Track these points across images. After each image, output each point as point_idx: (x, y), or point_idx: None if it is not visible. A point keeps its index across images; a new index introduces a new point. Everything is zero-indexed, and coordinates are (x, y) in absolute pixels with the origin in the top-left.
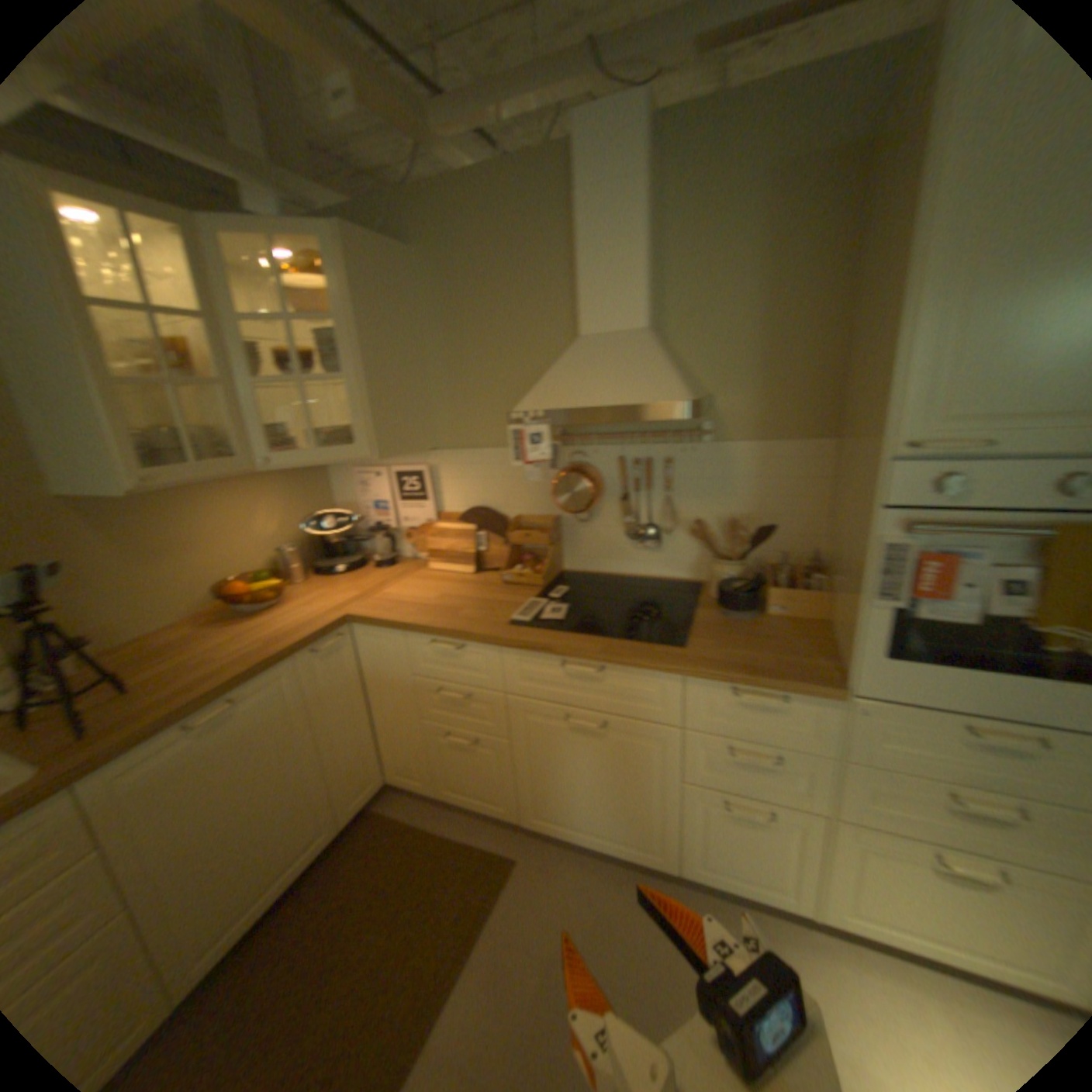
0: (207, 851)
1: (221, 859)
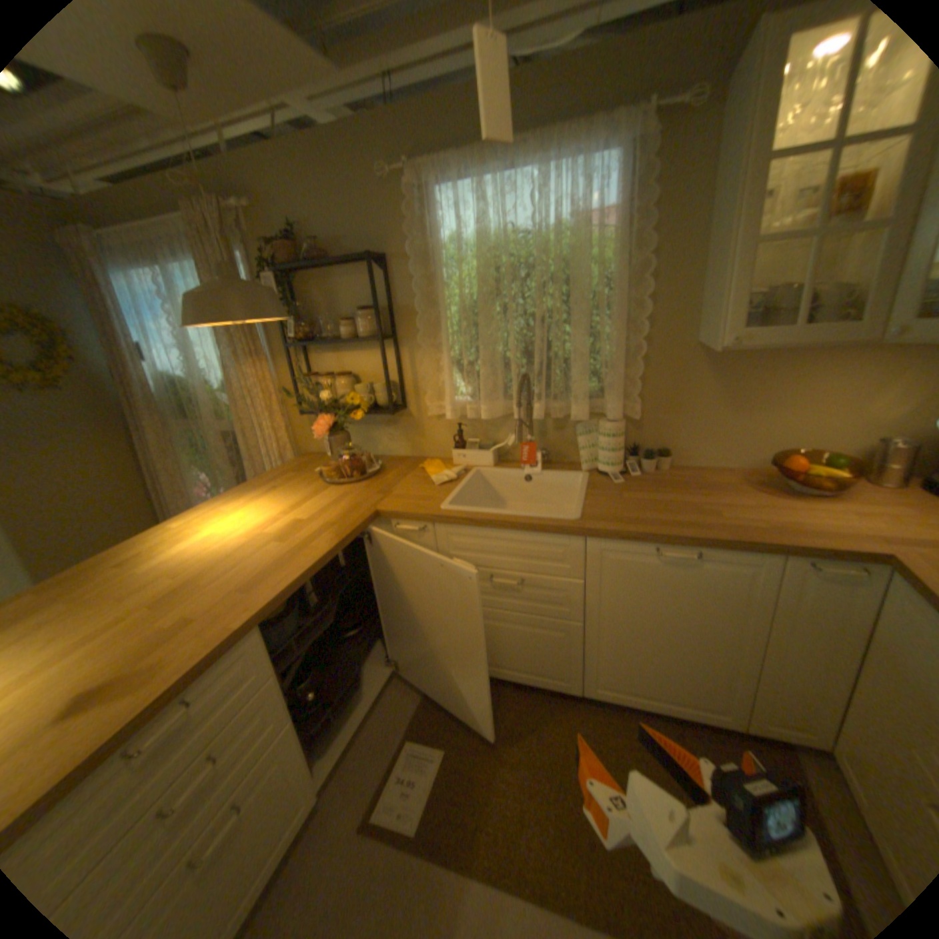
0: (634, 636)
1: (640, 650)
